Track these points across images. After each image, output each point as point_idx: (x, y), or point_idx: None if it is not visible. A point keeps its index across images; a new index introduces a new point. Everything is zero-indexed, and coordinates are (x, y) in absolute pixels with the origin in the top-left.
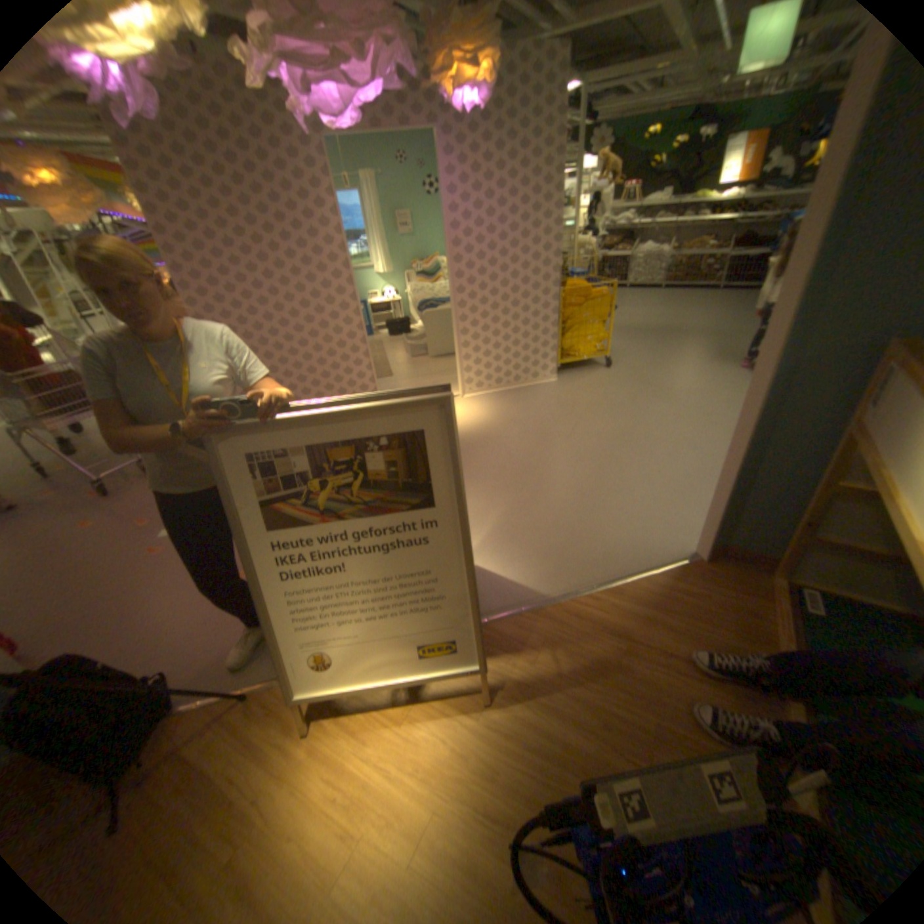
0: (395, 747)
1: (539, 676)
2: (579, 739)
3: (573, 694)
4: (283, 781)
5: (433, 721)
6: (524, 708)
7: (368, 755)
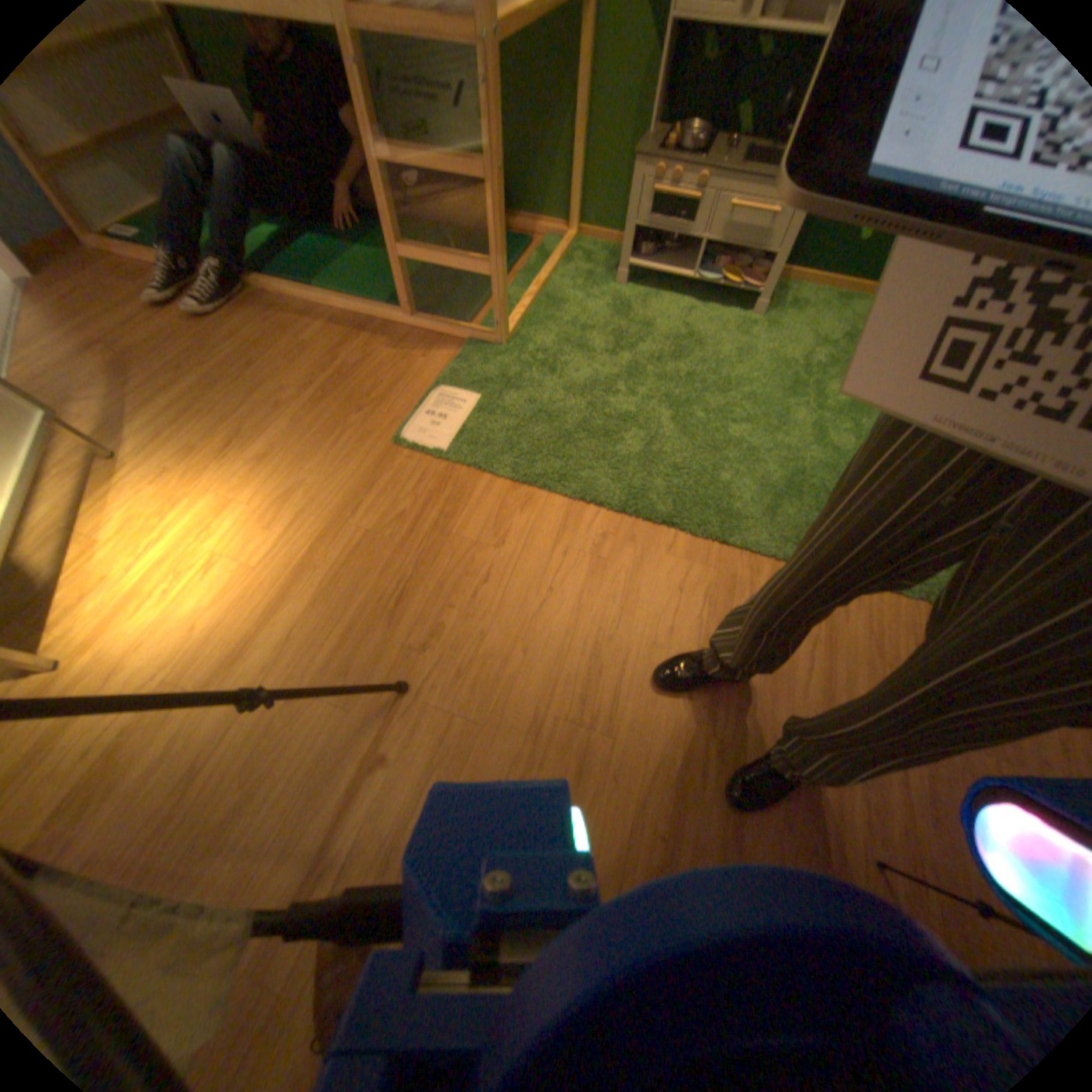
0: (121, 542)
1: (94, 414)
2: (176, 387)
3: (129, 389)
4: (114, 671)
5: (104, 508)
6: (127, 425)
7: (120, 571)
